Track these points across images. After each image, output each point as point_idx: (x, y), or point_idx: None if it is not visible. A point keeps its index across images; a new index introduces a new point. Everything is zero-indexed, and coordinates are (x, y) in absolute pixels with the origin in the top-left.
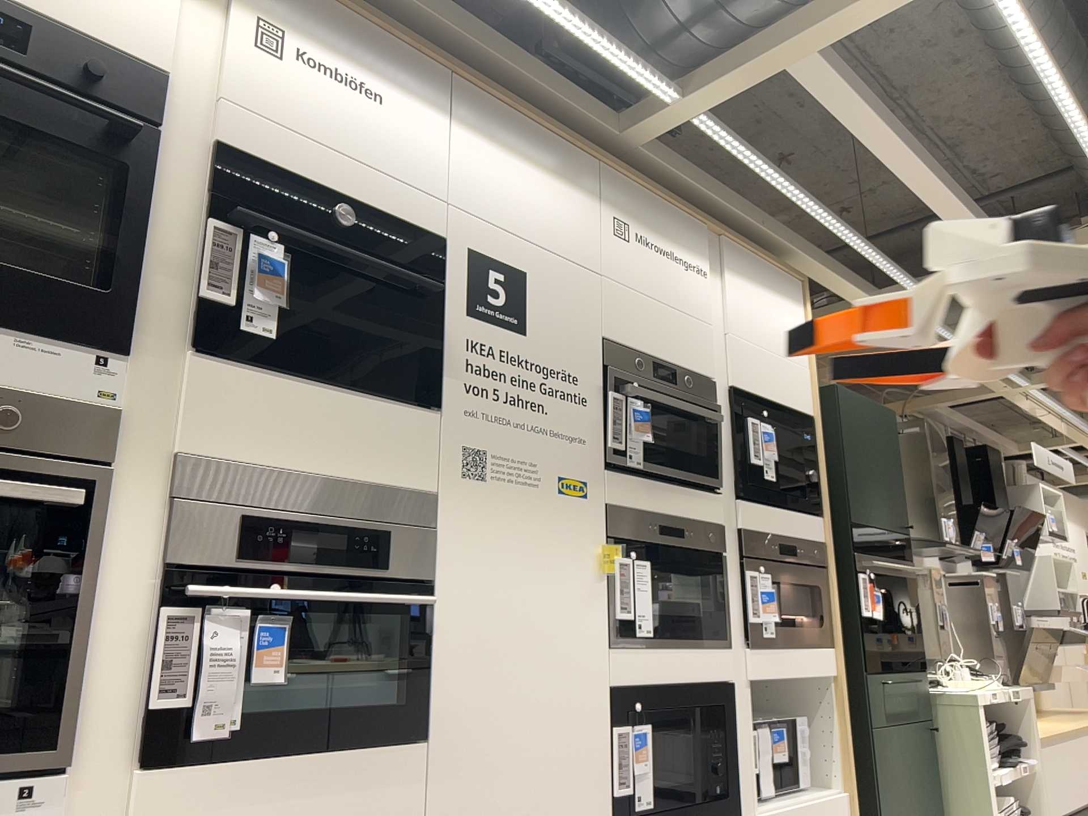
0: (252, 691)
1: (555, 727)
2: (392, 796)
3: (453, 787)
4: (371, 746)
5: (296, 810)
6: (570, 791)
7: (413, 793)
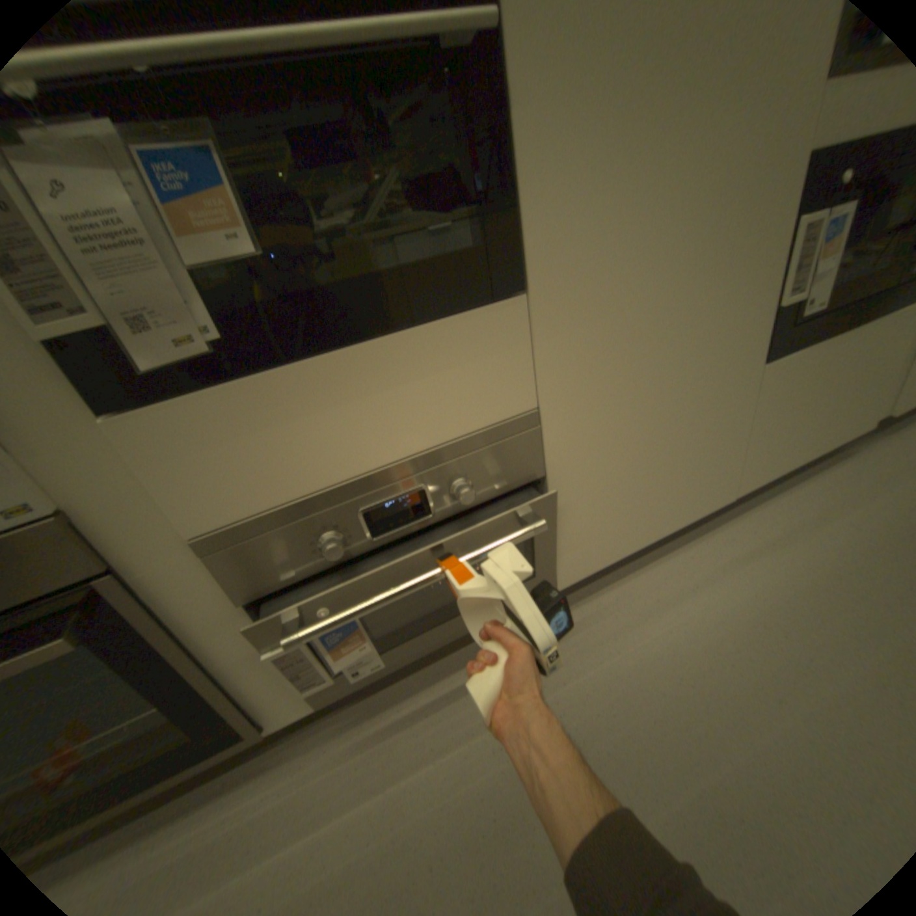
0: (197, 272)
1: (714, 230)
2: (485, 365)
3: (567, 337)
4: (438, 311)
5: (357, 408)
6: (723, 309)
7: (513, 355)
